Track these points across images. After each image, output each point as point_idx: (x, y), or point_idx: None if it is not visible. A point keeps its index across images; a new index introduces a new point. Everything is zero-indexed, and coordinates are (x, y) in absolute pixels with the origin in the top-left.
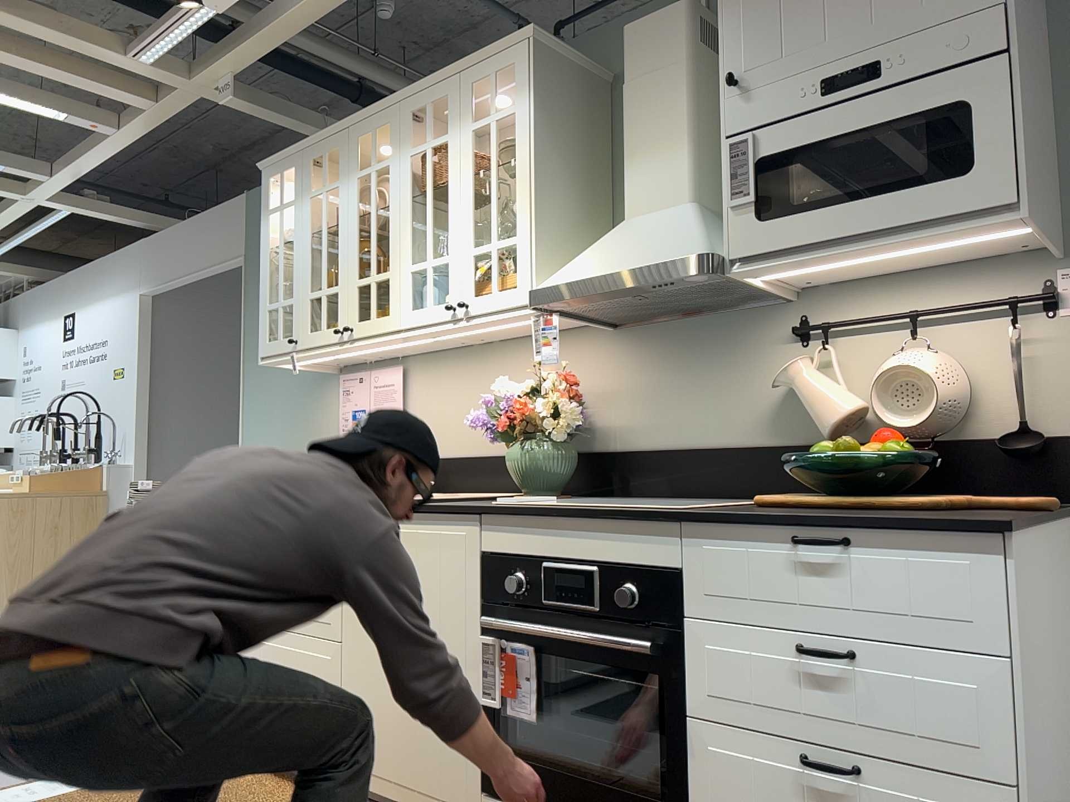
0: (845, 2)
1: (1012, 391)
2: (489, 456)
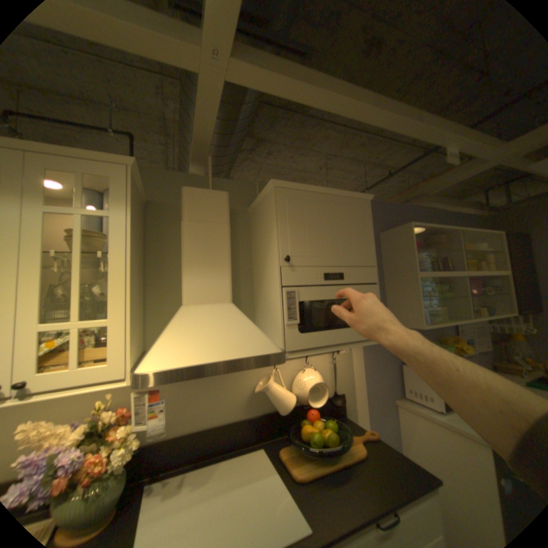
0: (332, 243)
1: (333, 381)
2: None
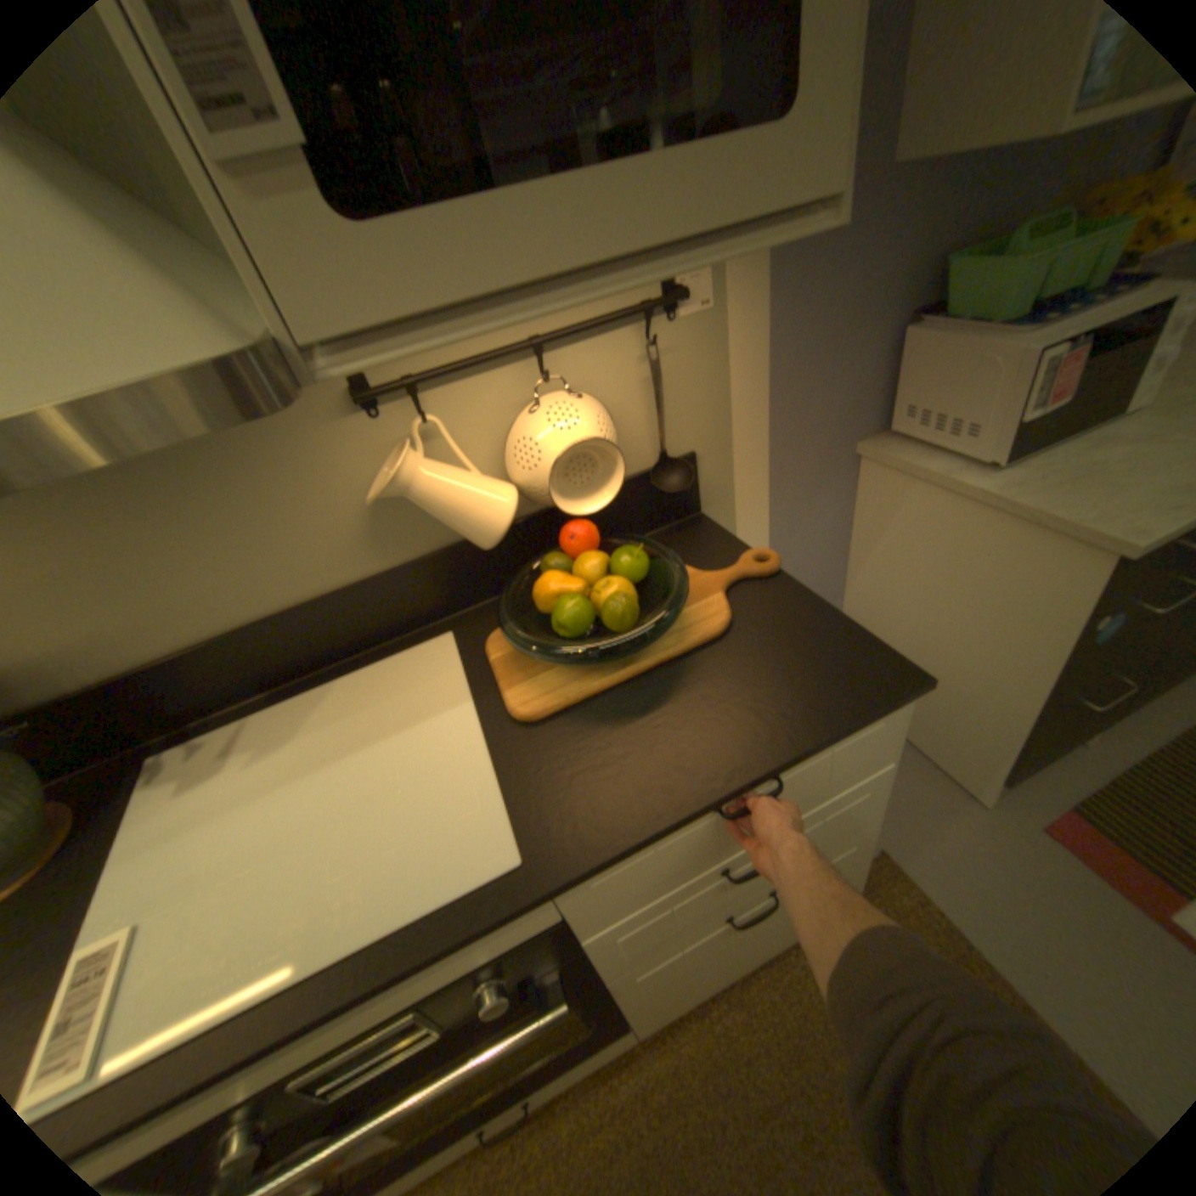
0: None
1: (653, 422)
2: None
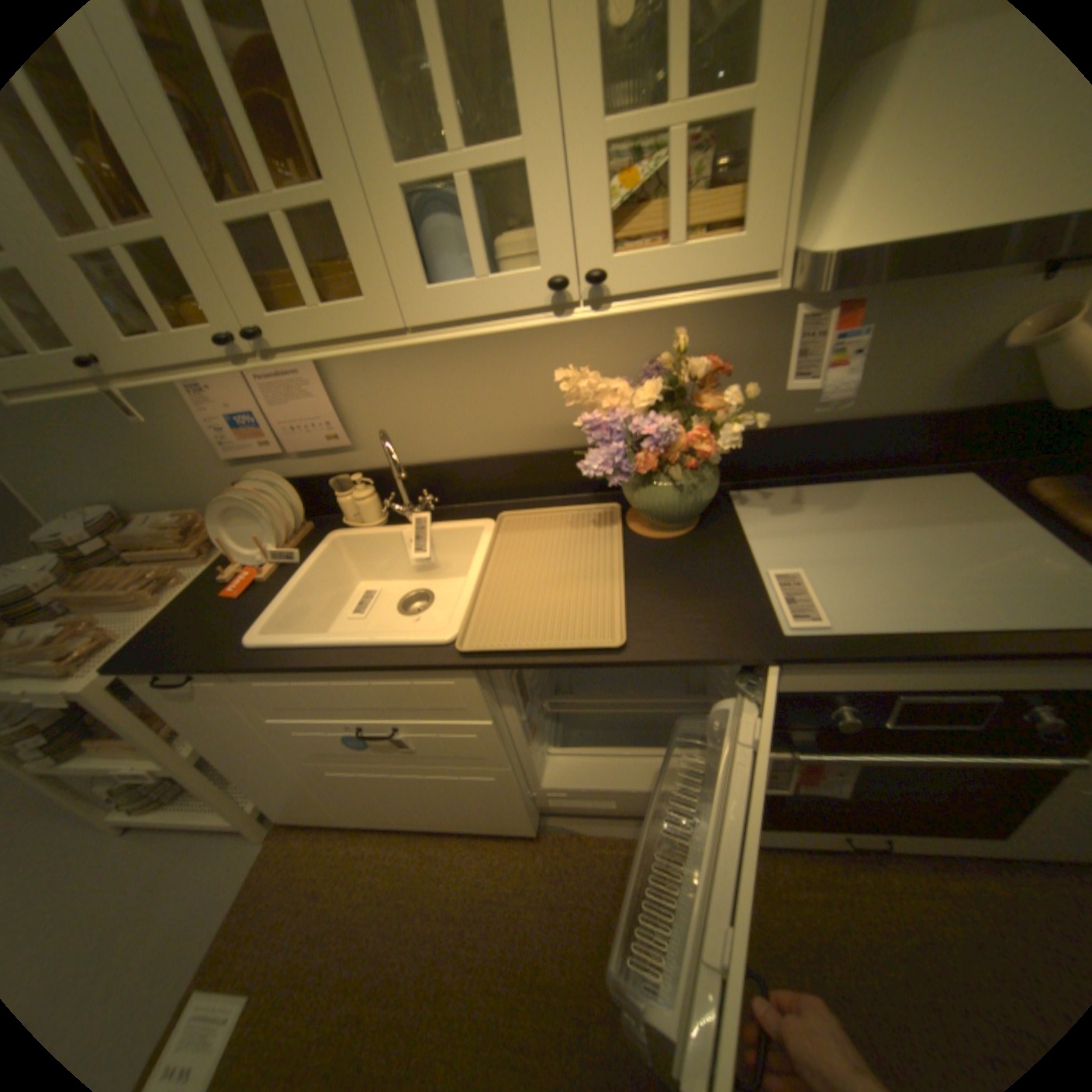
0: None
1: None
2: (518, 456)
